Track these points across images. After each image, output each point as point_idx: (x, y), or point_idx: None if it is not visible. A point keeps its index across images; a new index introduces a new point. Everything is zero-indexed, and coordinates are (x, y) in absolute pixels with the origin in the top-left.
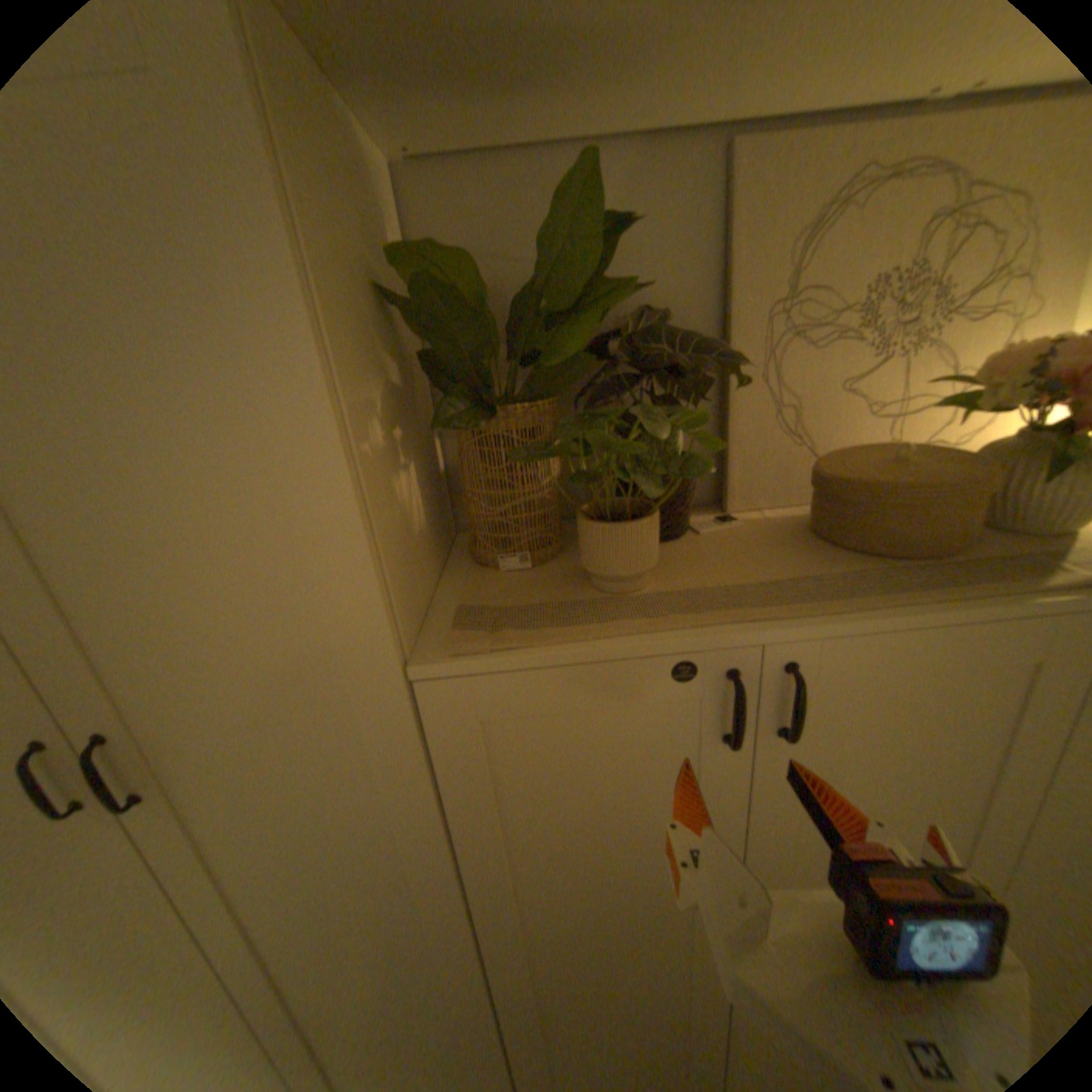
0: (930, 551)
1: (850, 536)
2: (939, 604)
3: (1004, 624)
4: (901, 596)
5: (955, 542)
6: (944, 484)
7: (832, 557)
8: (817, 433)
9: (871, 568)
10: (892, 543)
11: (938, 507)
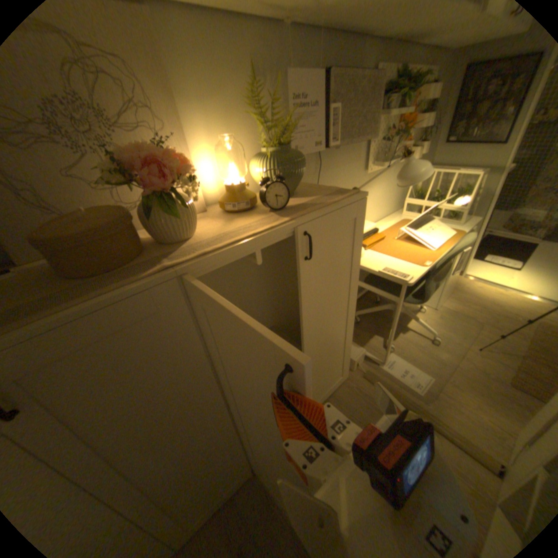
0: (95, 269)
1: (58, 269)
2: (70, 306)
3: (117, 303)
4: (52, 307)
5: (112, 260)
6: (74, 232)
7: (45, 286)
8: (58, 203)
9: (61, 288)
10: (77, 269)
11: (82, 245)
